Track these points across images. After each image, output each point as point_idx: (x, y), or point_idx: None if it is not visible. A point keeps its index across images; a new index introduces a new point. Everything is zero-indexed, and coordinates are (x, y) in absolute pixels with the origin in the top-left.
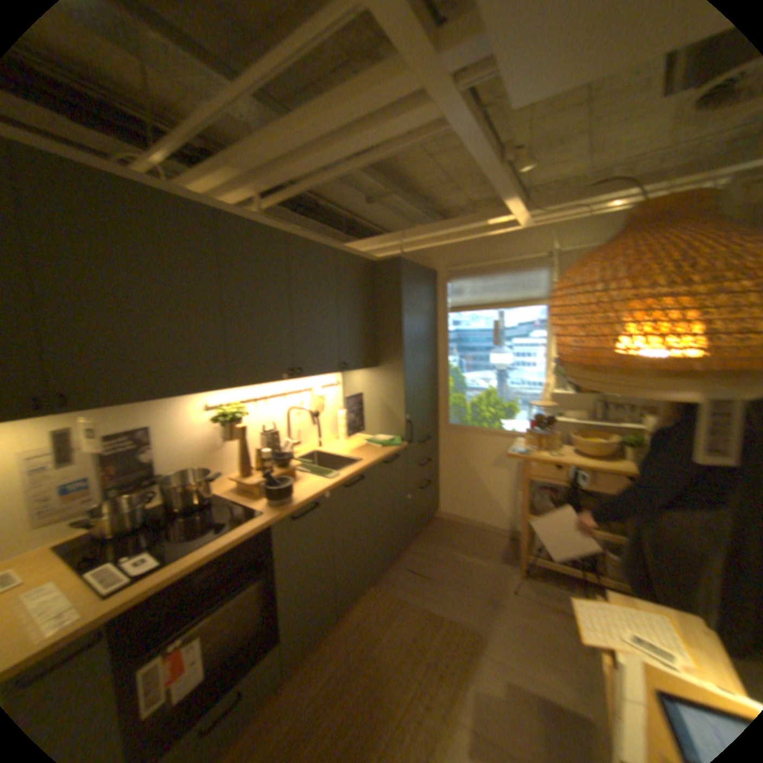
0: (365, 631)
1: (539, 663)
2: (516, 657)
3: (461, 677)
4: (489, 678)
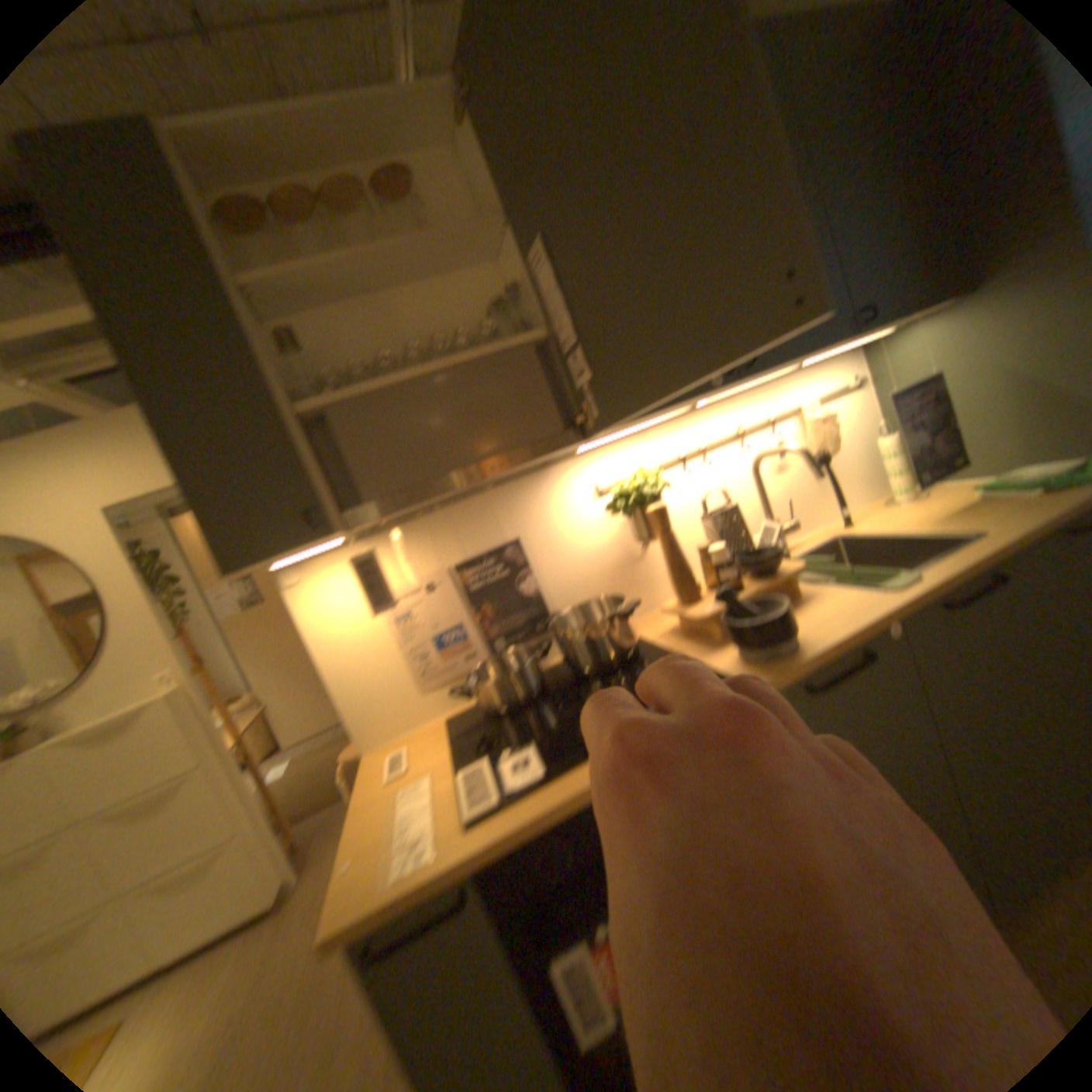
0: None
1: None
2: None
3: None
4: None
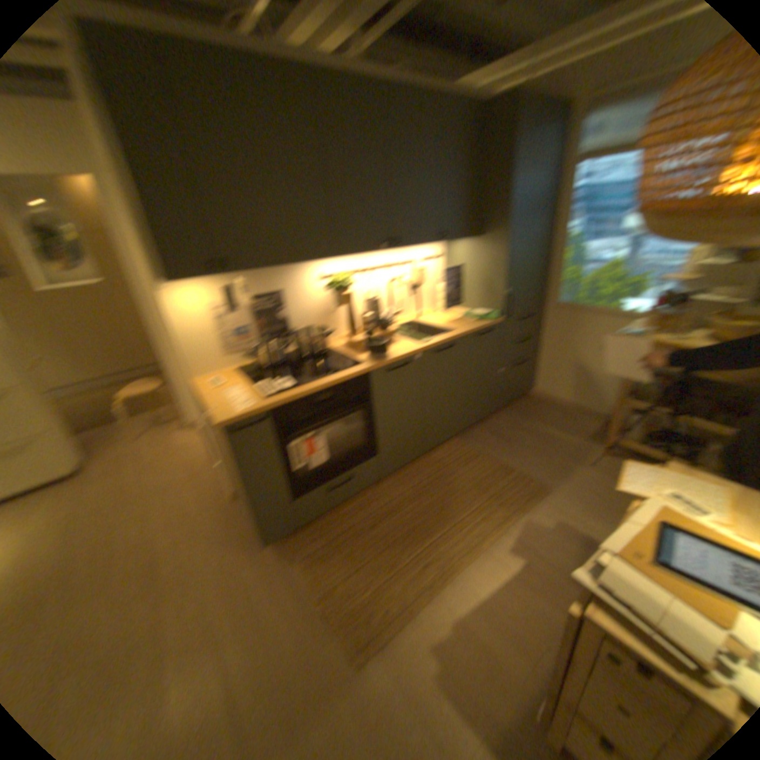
0: (443, 465)
1: (594, 515)
2: (572, 507)
3: (516, 508)
4: (542, 514)
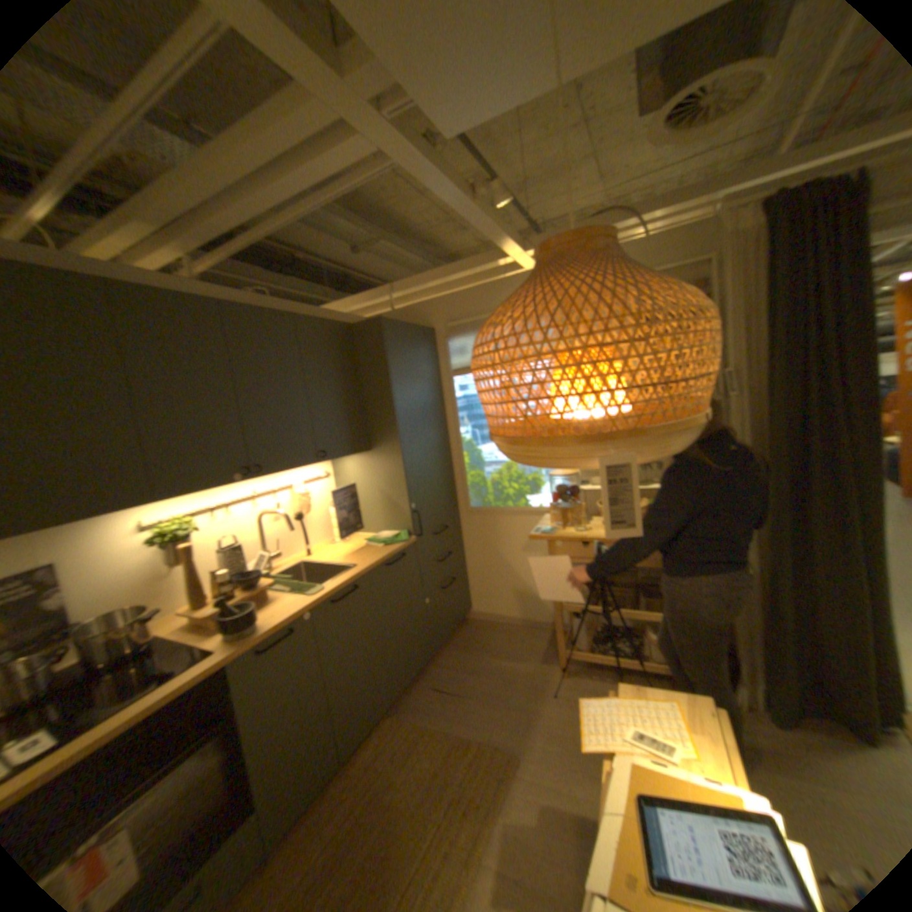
0: (375, 773)
1: (576, 775)
2: (551, 773)
3: (486, 809)
4: (519, 804)
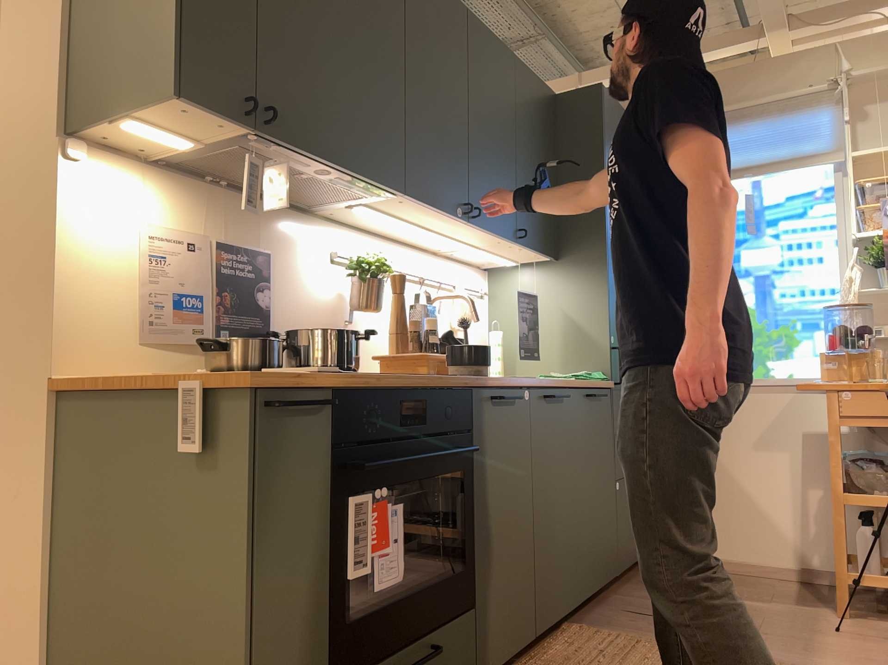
0: (585, 661)
1: None
2: None
3: None
4: None
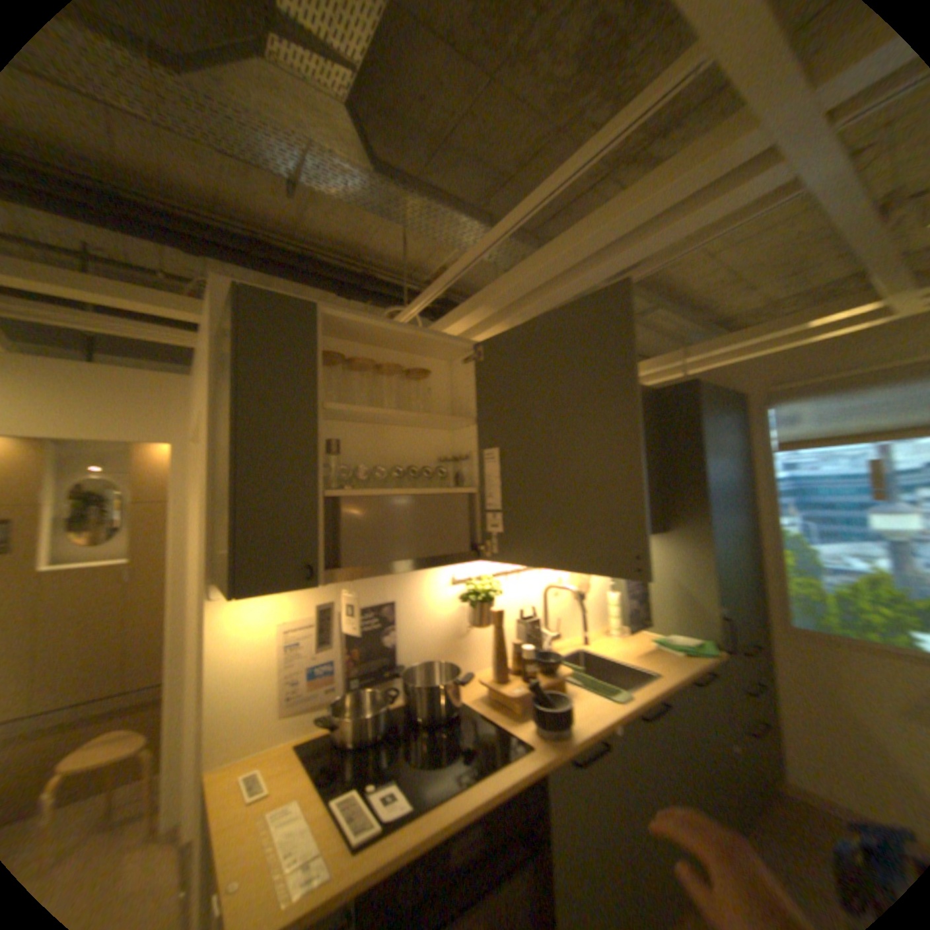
0: None
1: None
2: None
3: None
4: None
